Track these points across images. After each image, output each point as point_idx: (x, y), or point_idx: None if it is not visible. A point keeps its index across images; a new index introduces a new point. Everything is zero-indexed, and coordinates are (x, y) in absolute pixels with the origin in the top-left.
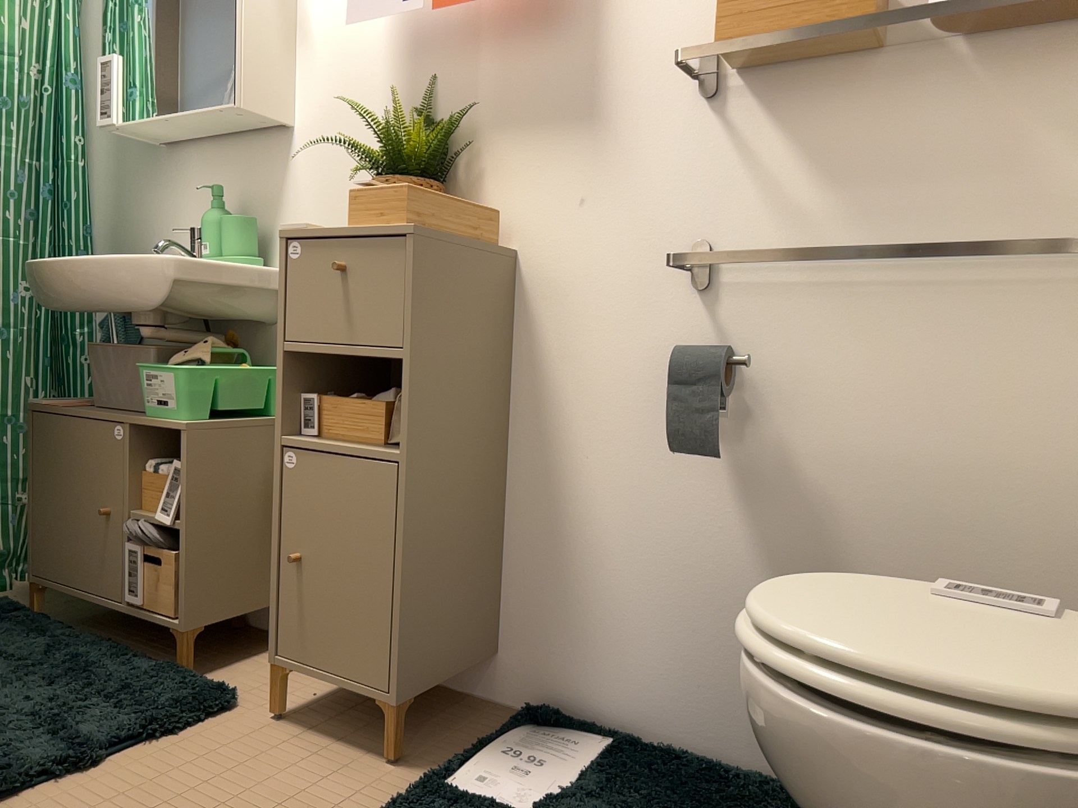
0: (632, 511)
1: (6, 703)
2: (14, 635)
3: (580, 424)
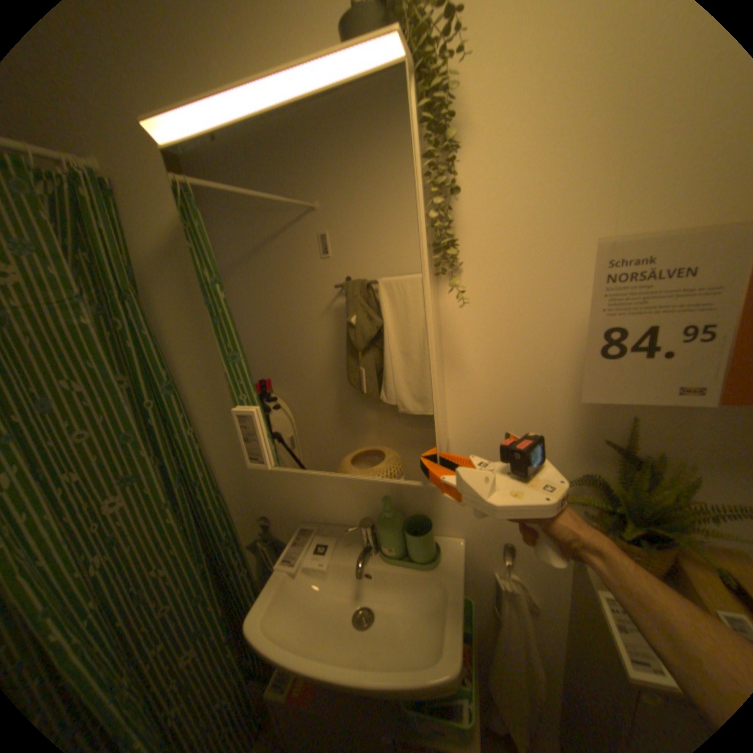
0: None
1: None
2: None
3: None
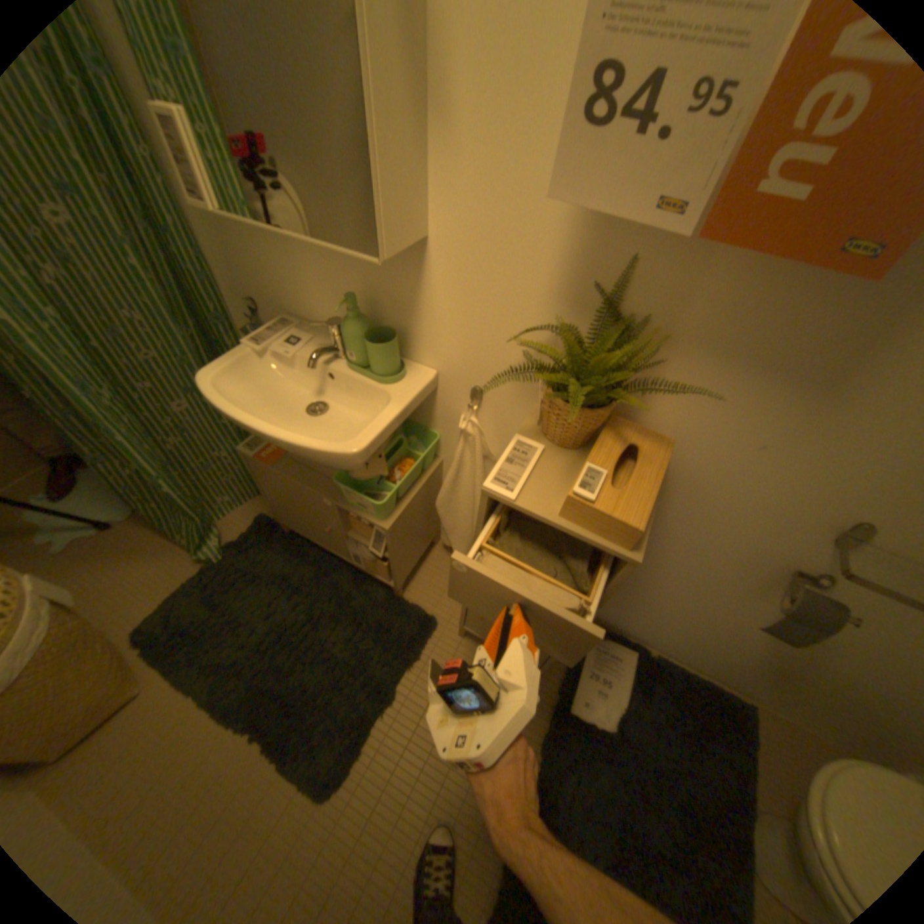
0: (694, 596)
1: (327, 651)
2: (291, 565)
3: (676, 553)
